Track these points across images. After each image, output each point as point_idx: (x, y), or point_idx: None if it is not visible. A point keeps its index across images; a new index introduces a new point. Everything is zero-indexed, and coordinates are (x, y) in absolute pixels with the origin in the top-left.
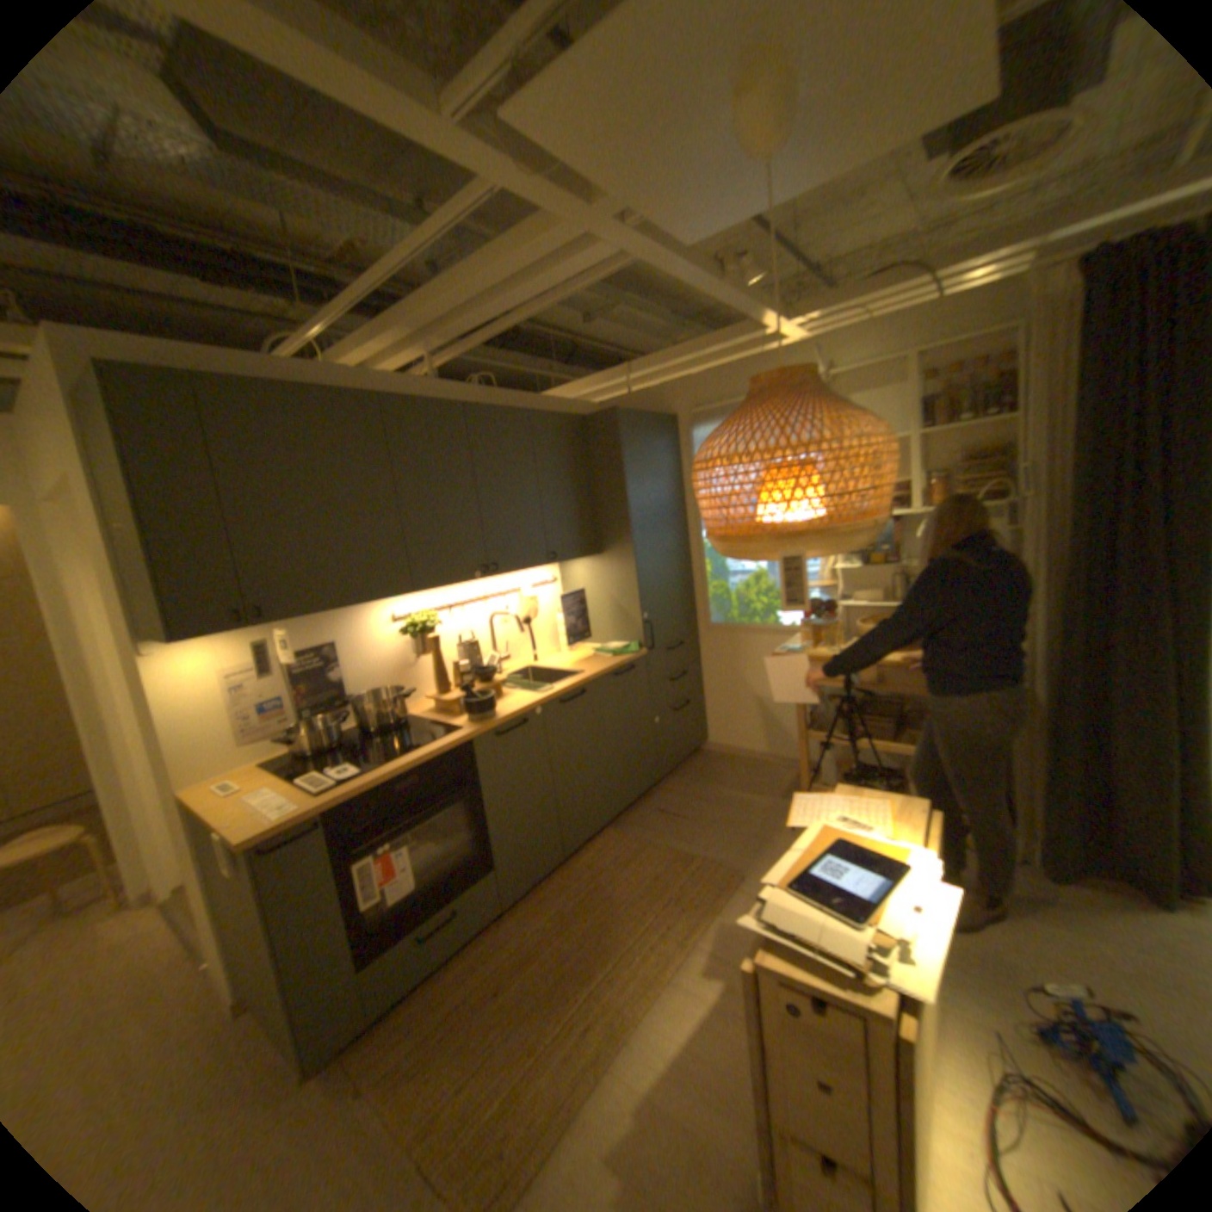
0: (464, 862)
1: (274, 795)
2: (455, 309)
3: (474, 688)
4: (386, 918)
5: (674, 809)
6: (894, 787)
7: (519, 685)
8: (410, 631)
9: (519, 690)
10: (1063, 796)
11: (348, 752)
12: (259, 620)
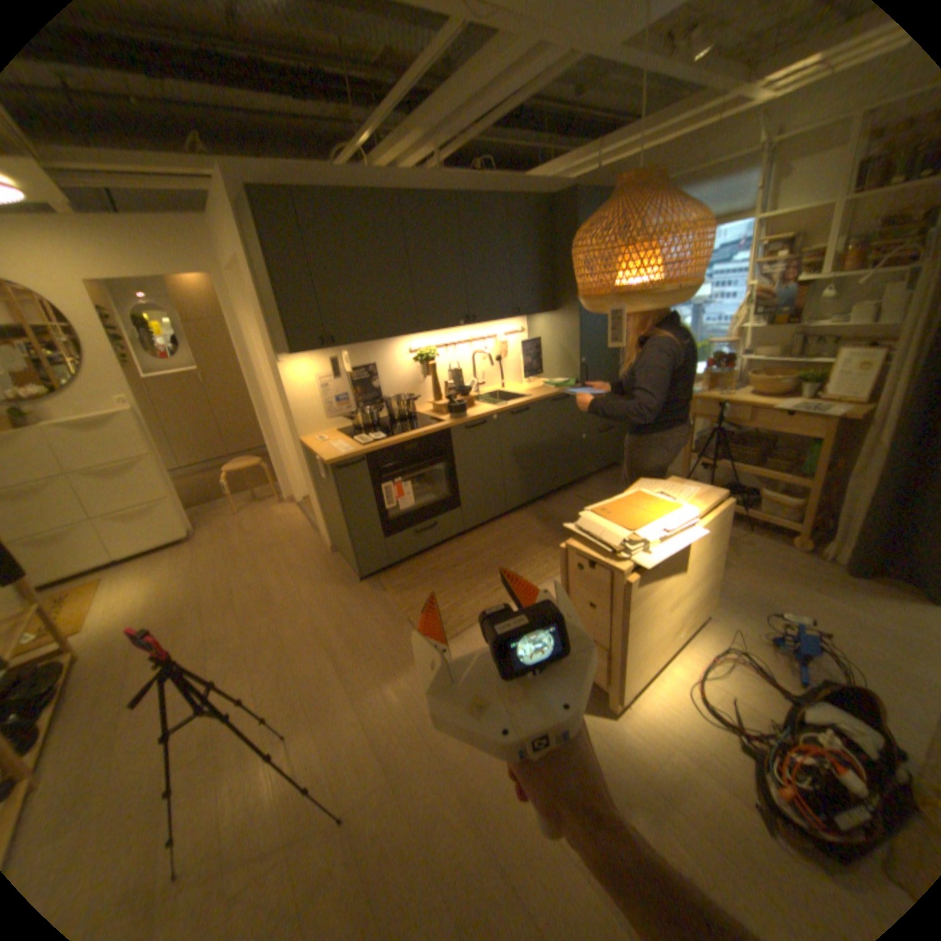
0: (443, 499)
1: (343, 444)
2: (450, 113)
3: (455, 400)
4: (399, 518)
5: (586, 496)
6: (751, 500)
7: (486, 402)
8: (417, 360)
9: (484, 404)
10: (874, 515)
11: (380, 429)
12: (332, 346)
